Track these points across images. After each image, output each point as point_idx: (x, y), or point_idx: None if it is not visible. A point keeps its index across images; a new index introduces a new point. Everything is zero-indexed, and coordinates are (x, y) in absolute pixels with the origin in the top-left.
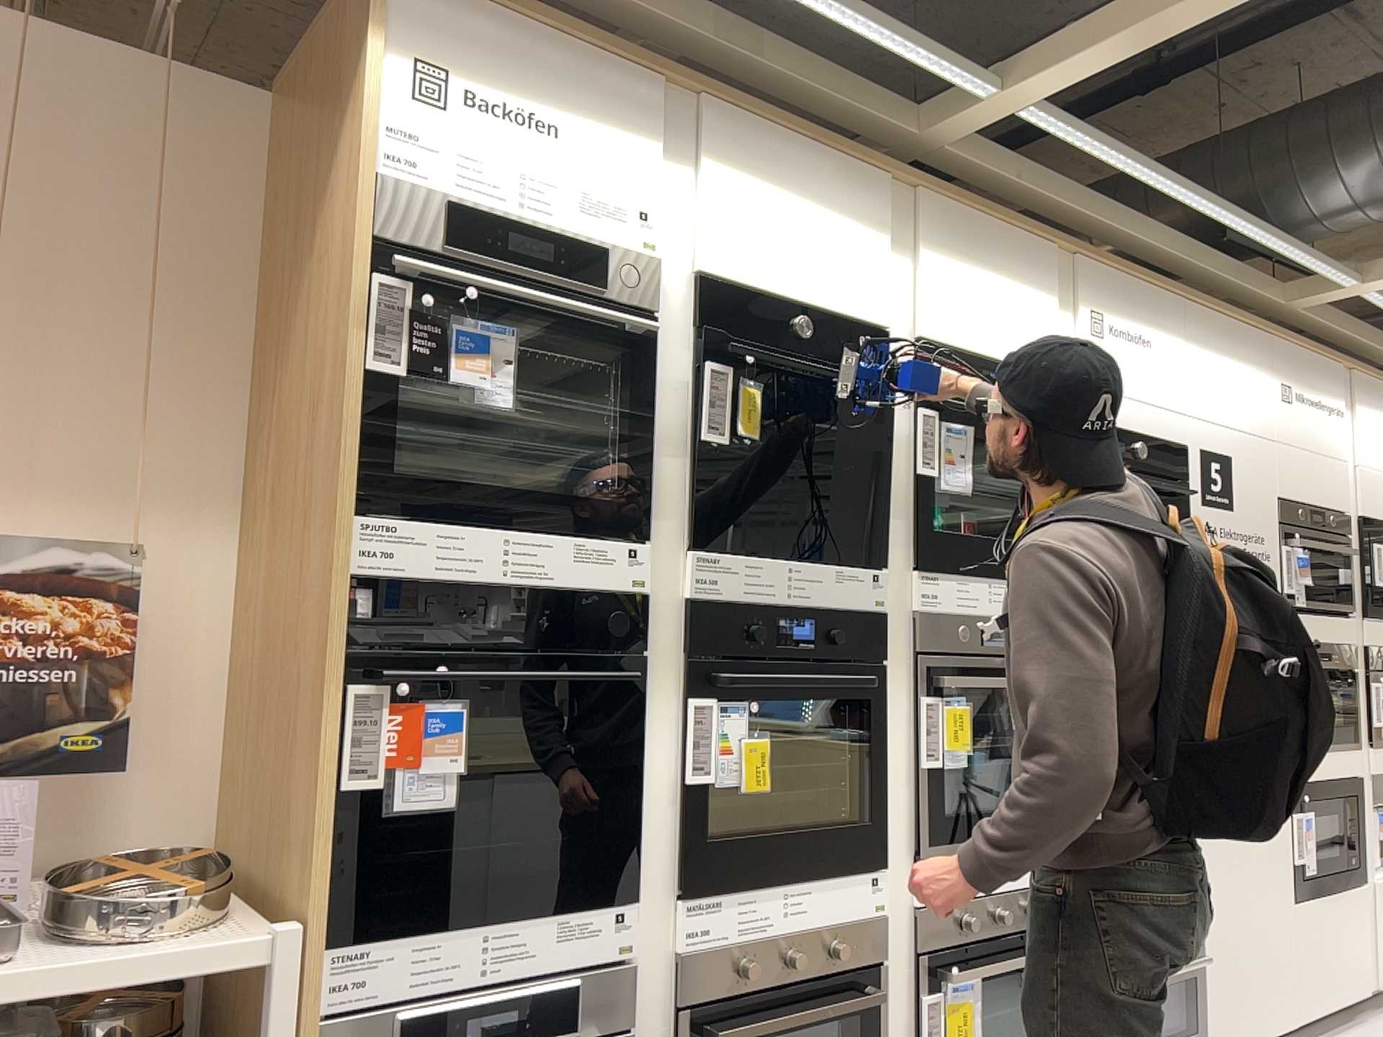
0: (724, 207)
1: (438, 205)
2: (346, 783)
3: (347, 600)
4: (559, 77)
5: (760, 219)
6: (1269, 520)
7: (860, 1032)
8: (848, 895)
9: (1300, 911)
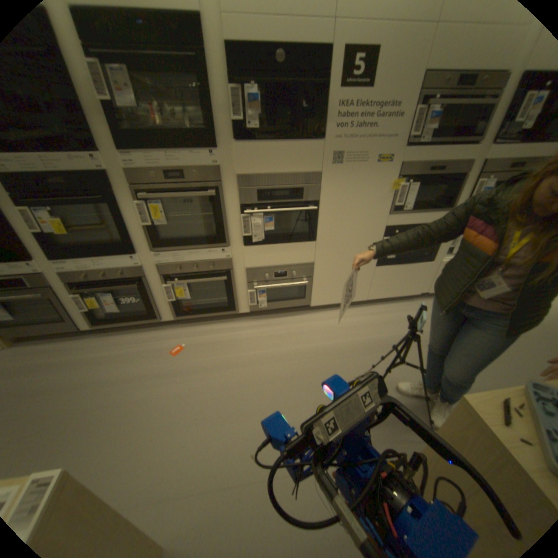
0: None
1: None
2: None
3: None
4: None
5: None
6: (413, 88)
7: (139, 292)
8: (119, 262)
9: (379, 270)
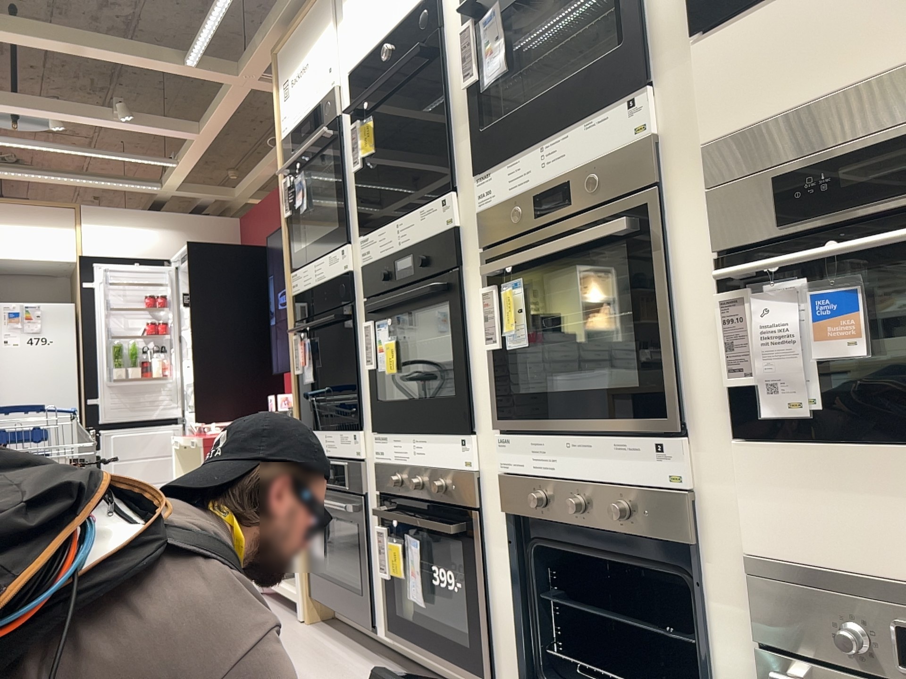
0: (350, 24)
1: (288, 139)
2: (294, 372)
3: (290, 305)
4: (304, 40)
5: (363, 10)
6: None
7: (466, 558)
8: (447, 451)
9: None
